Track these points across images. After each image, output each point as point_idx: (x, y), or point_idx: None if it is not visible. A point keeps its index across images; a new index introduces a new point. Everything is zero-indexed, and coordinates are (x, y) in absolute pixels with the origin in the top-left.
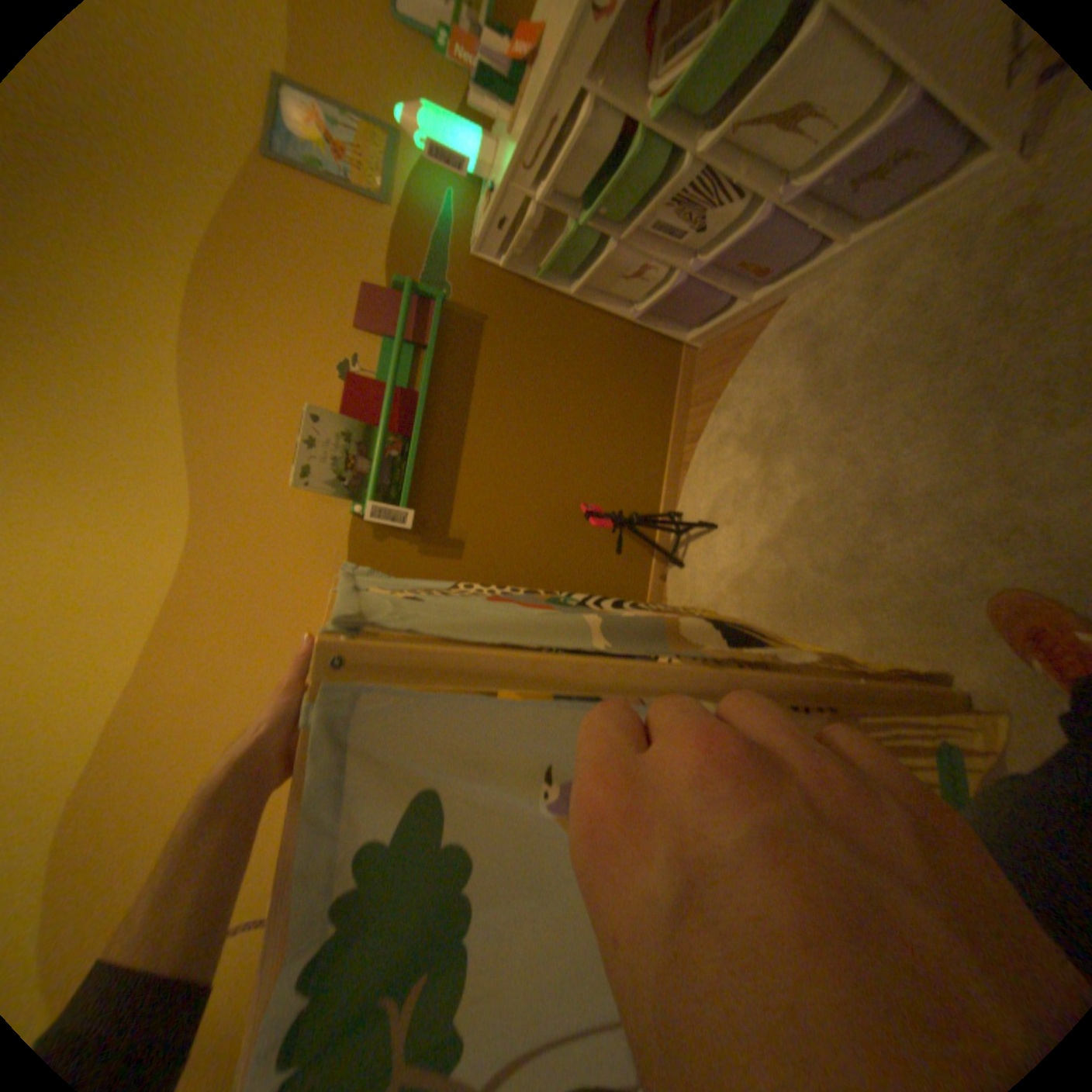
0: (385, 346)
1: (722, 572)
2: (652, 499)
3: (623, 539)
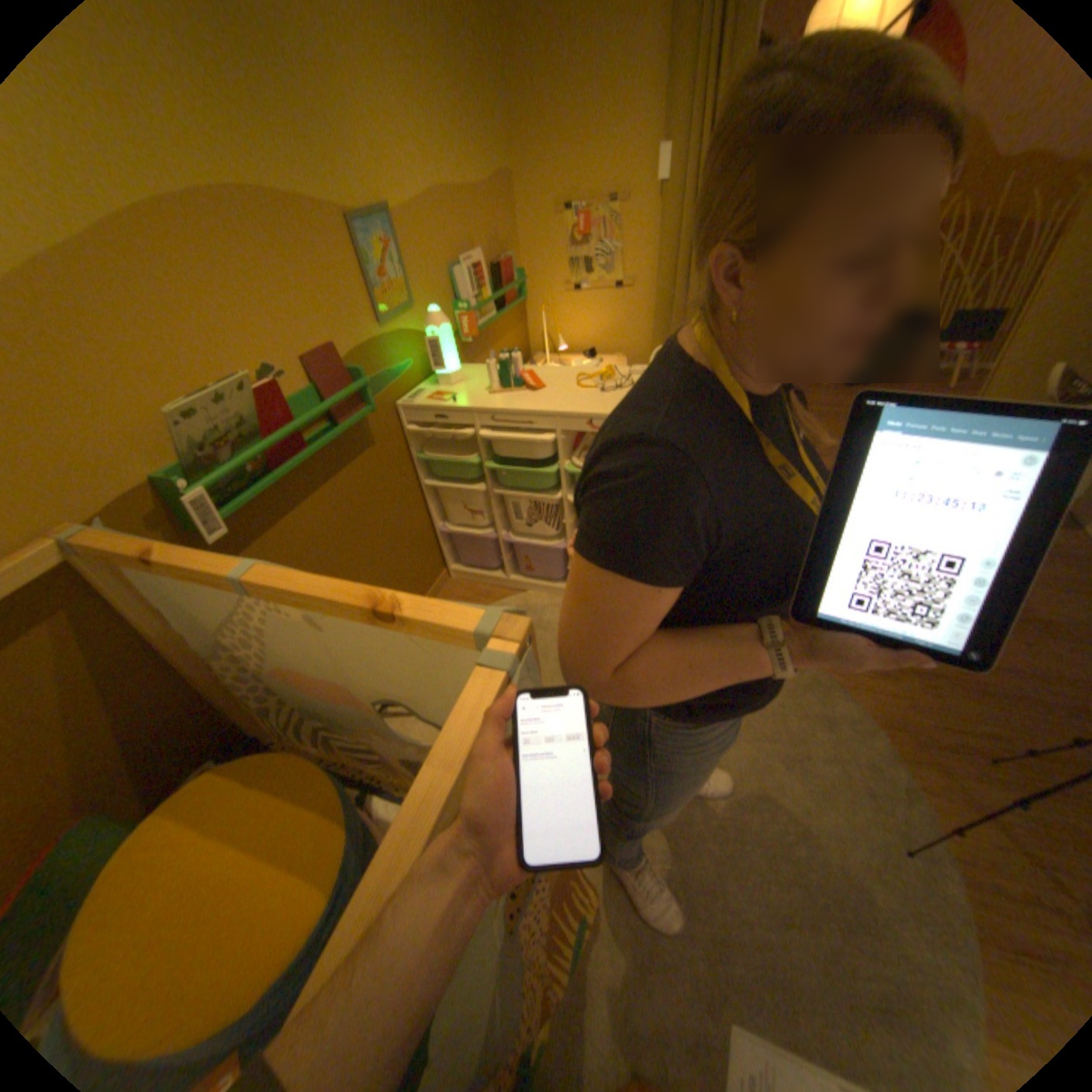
0: (307, 392)
1: None
2: None
3: None
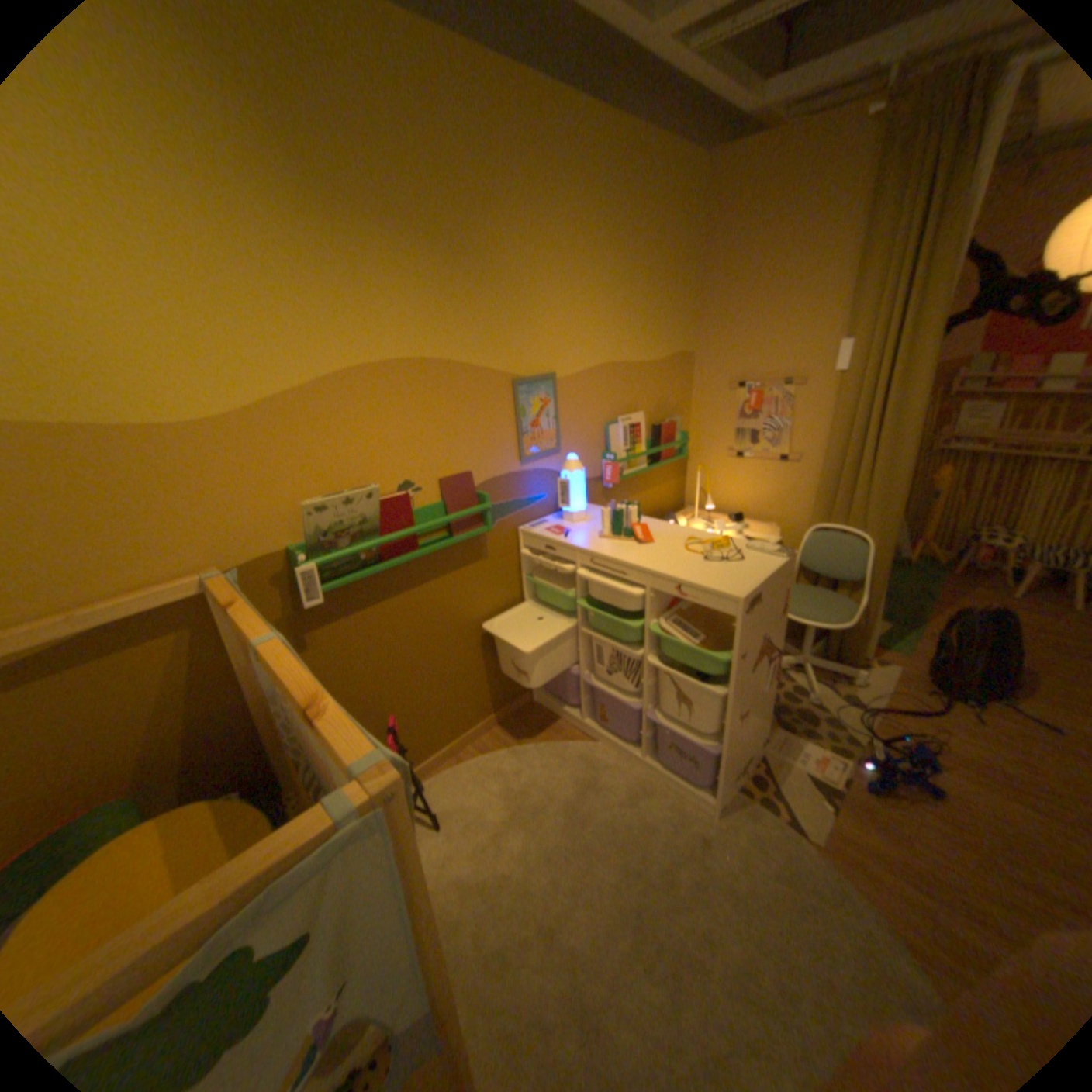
0: (437, 507)
1: None
2: (419, 757)
3: None
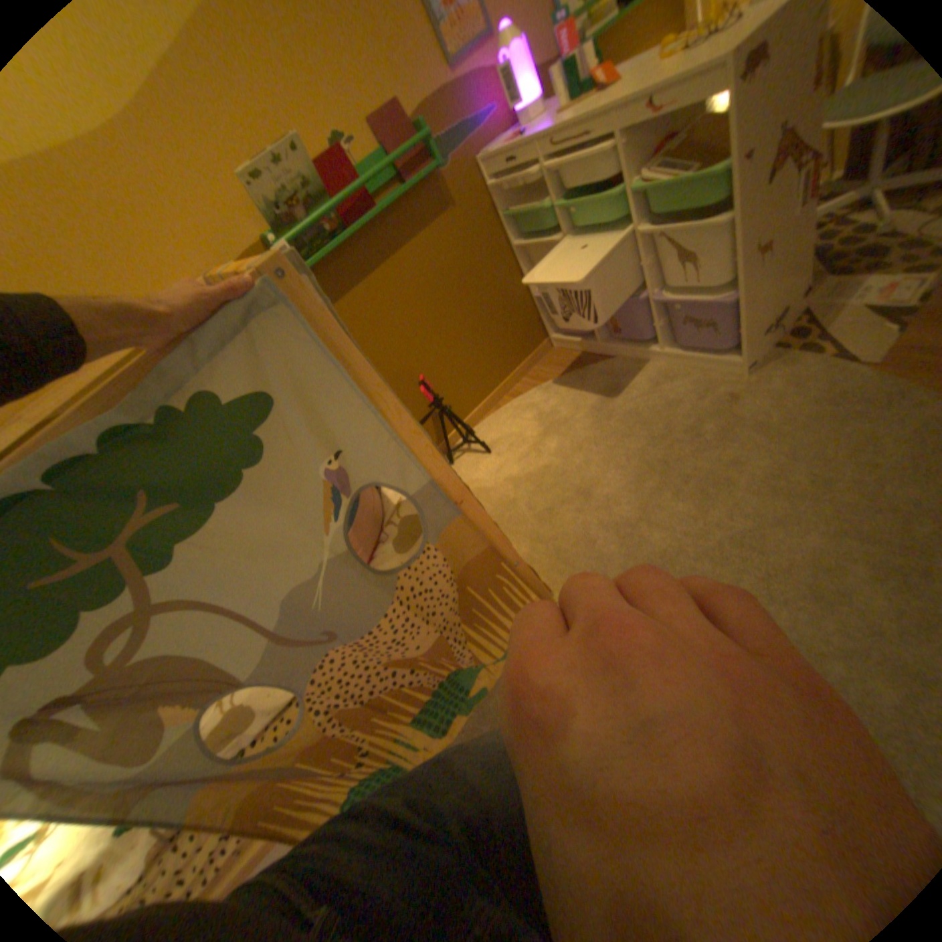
0: (375, 152)
1: (473, 479)
2: (462, 410)
3: (428, 419)
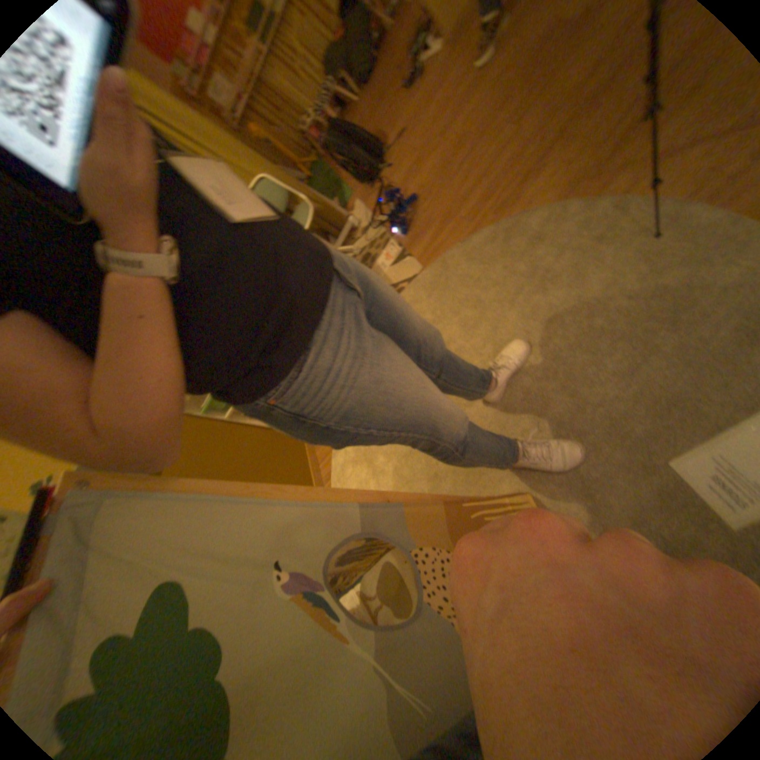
0: None
1: None
2: None
3: None
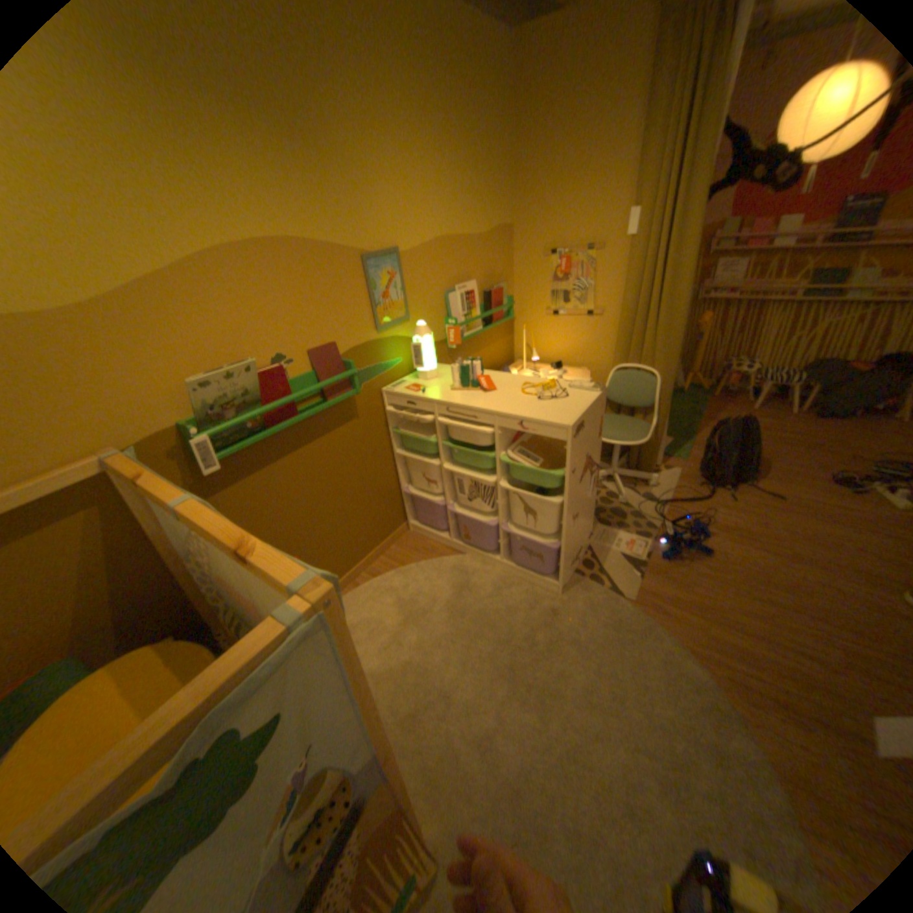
0: (309, 376)
1: None
2: None
3: None
